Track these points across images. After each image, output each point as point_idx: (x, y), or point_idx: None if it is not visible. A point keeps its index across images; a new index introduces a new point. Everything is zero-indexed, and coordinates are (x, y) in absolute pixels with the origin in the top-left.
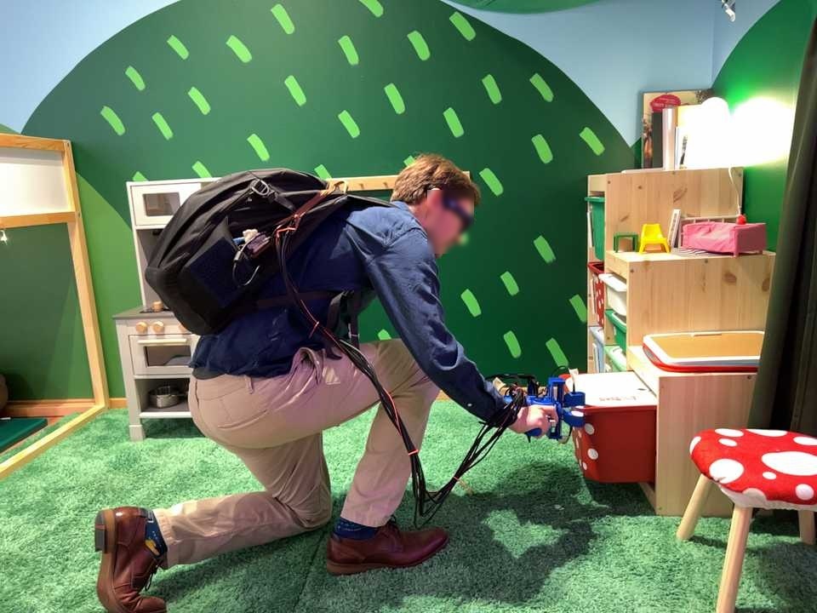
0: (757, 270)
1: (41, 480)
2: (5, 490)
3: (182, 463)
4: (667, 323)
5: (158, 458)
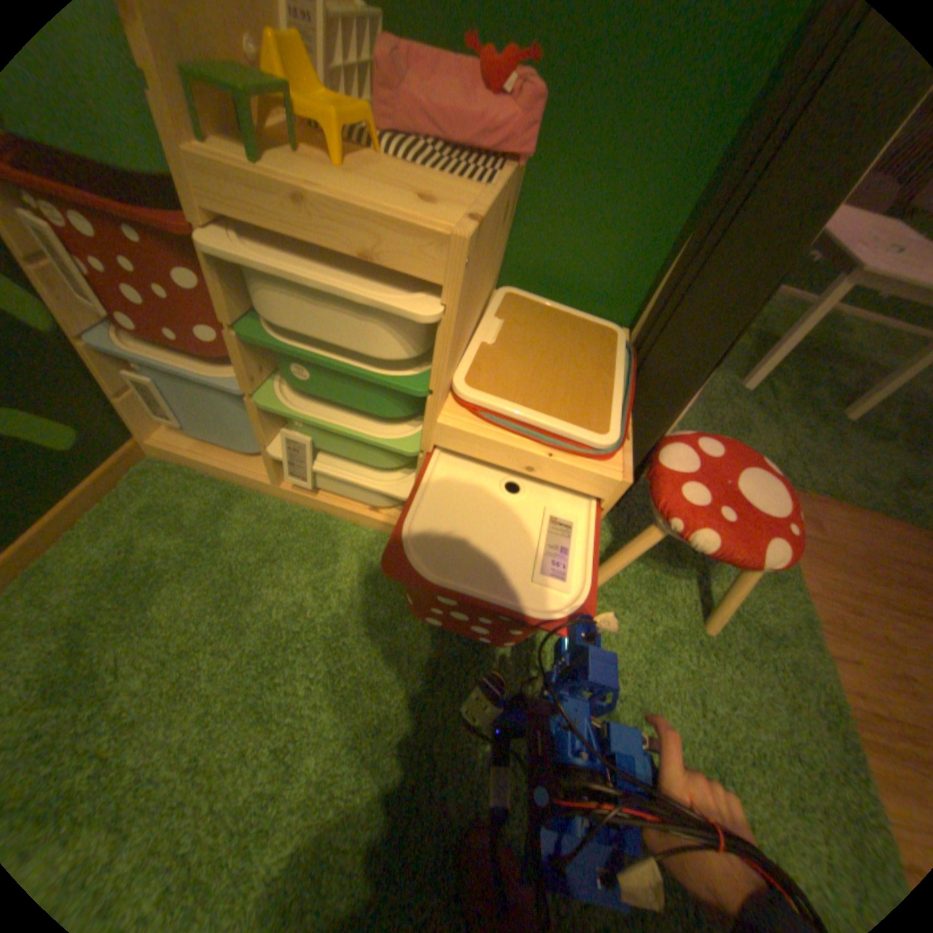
0: (522, 187)
1: None
2: None
3: None
4: (470, 338)
5: None
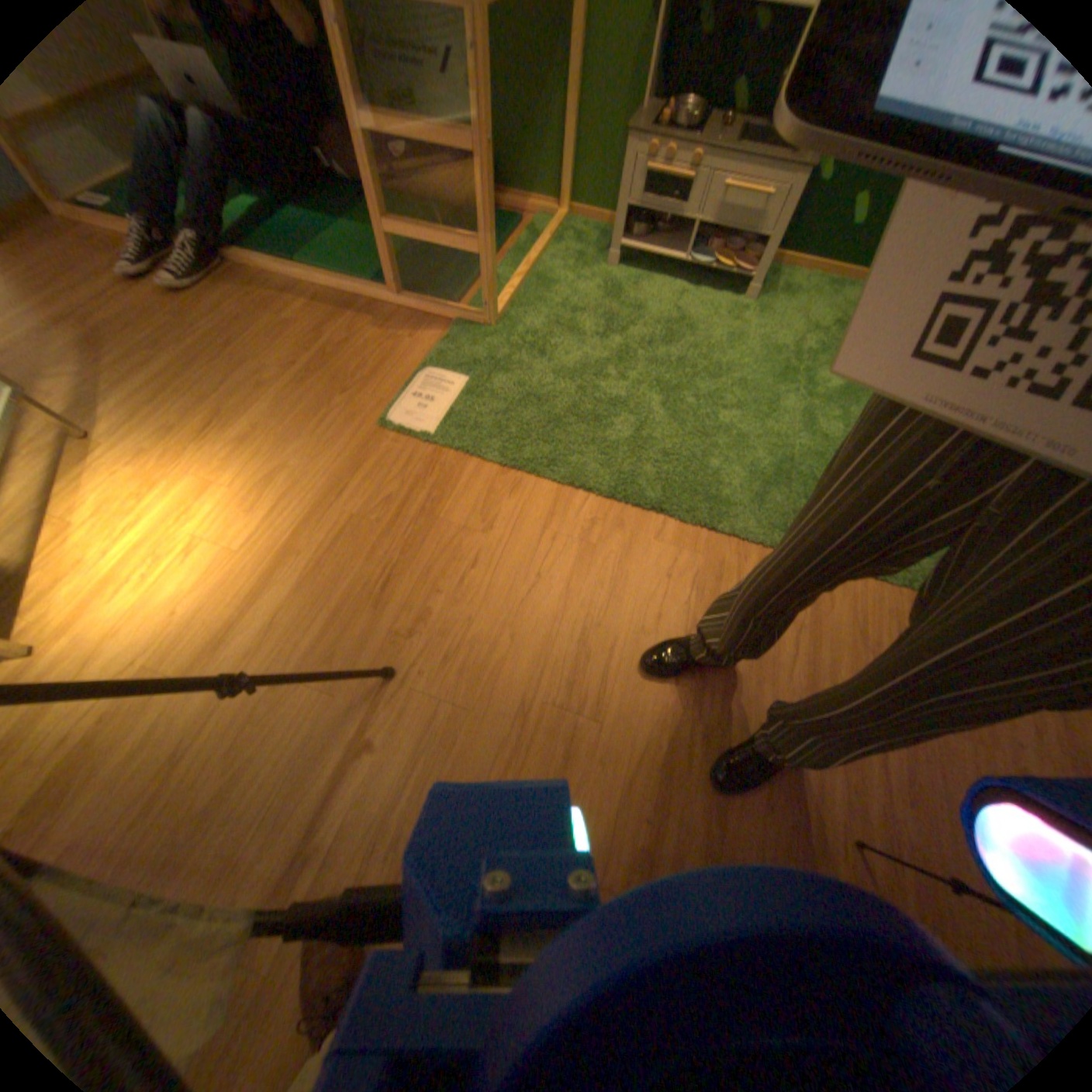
0: None
1: (555, 291)
2: (533, 295)
3: (661, 301)
4: None
5: (639, 290)
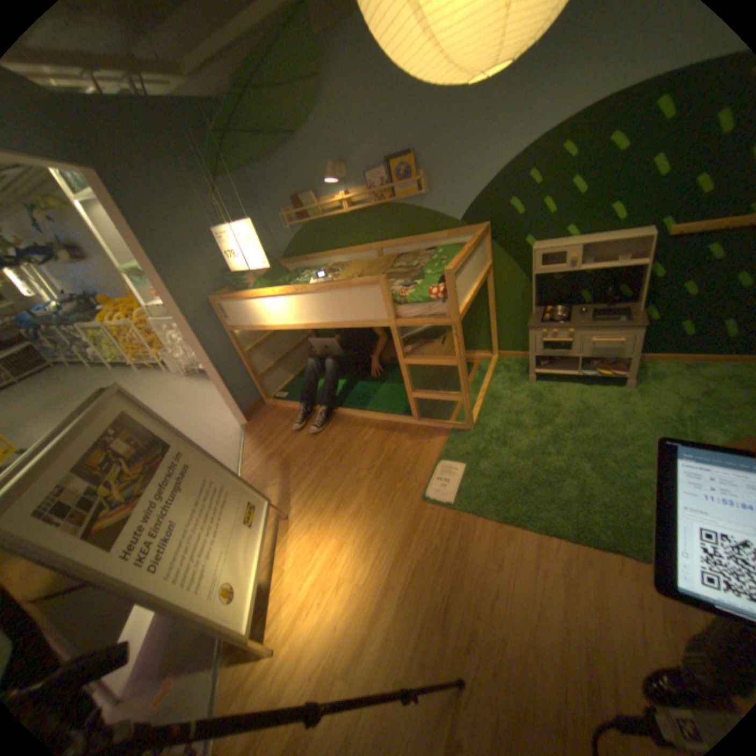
0: None
1: (503, 404)
2: (490, 409)
3: (570, 400)
4: None
5: (554, 395)
